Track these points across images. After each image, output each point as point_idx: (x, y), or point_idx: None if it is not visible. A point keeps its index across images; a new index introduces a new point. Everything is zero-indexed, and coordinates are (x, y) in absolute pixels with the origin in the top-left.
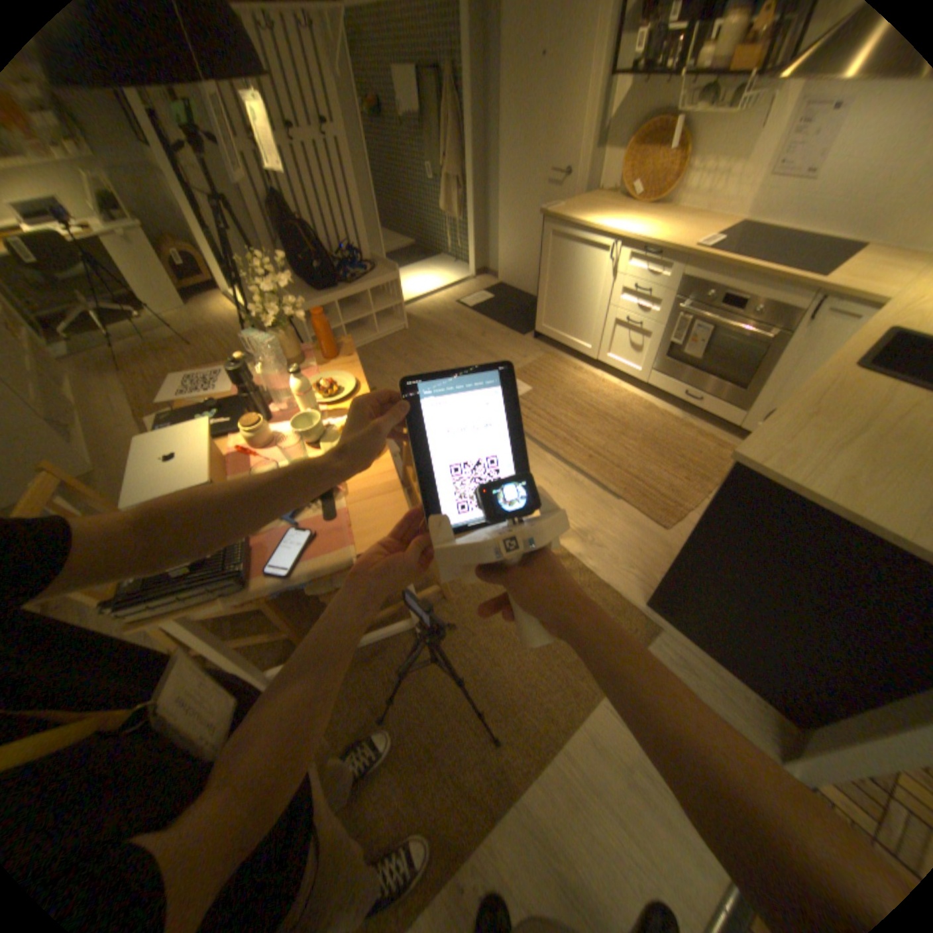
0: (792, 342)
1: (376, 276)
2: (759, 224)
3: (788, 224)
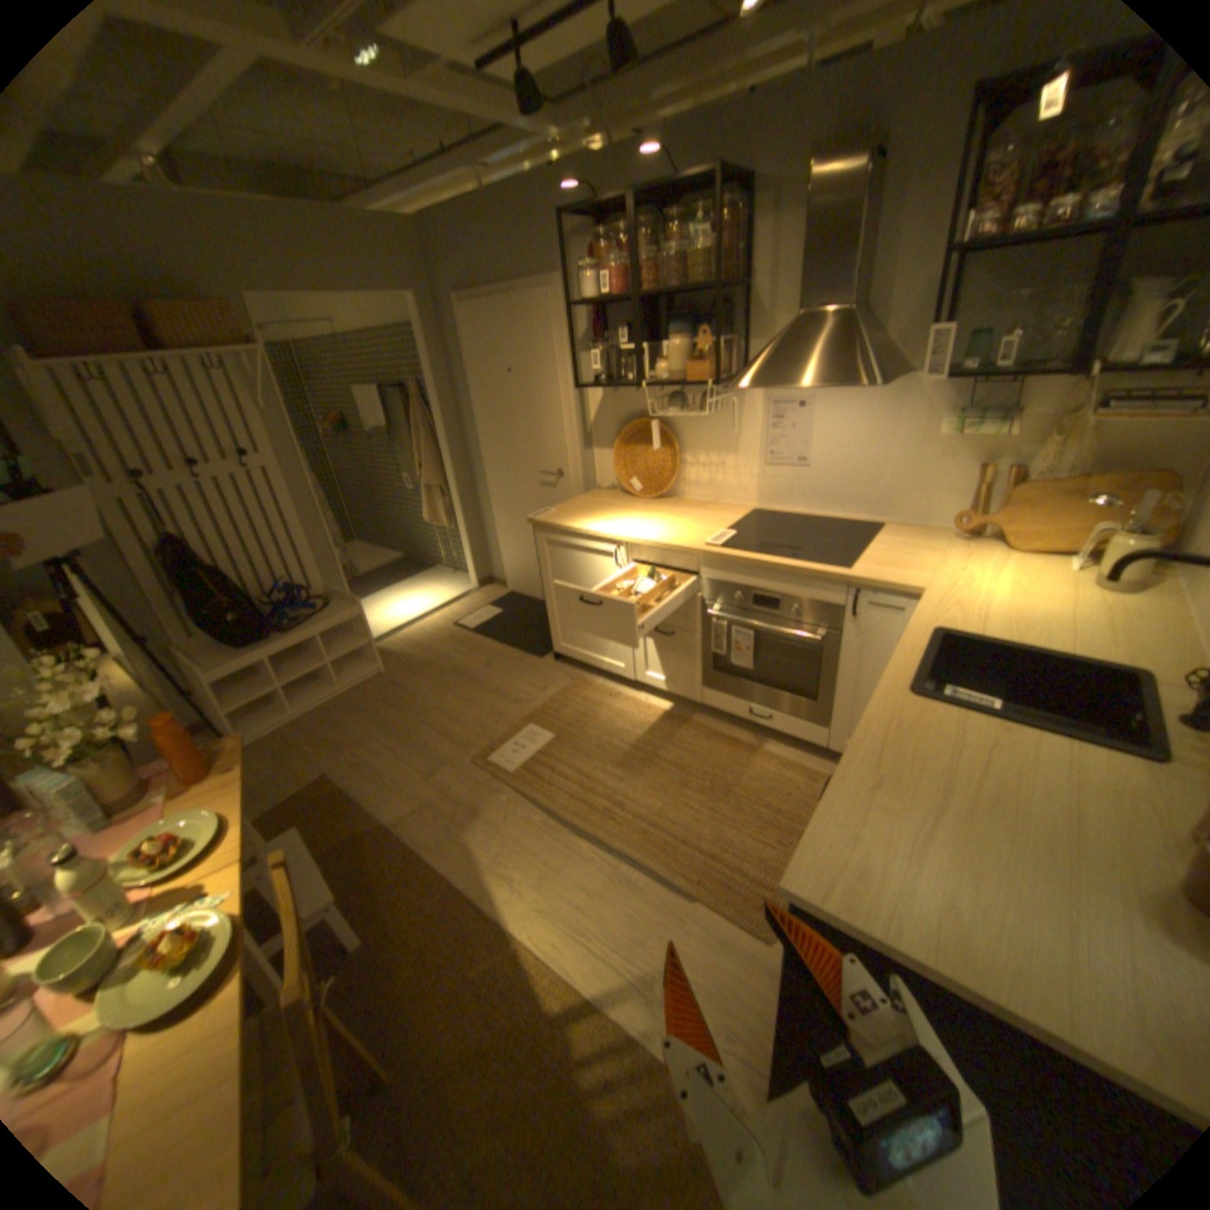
0: (846, 642)
1: (328, 615)
2: (771, 510)
3: (800, 508)
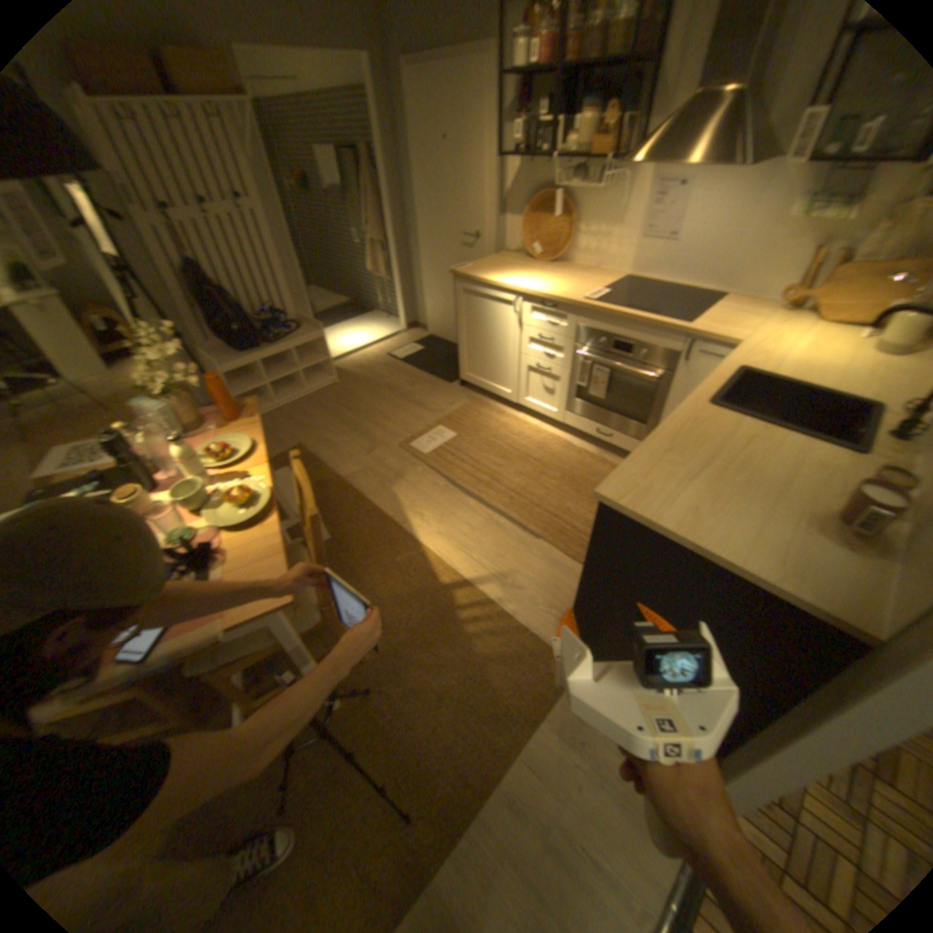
0: (674, 381)
1: (298, 335)
2: (640, 278)
3: (663, 277)
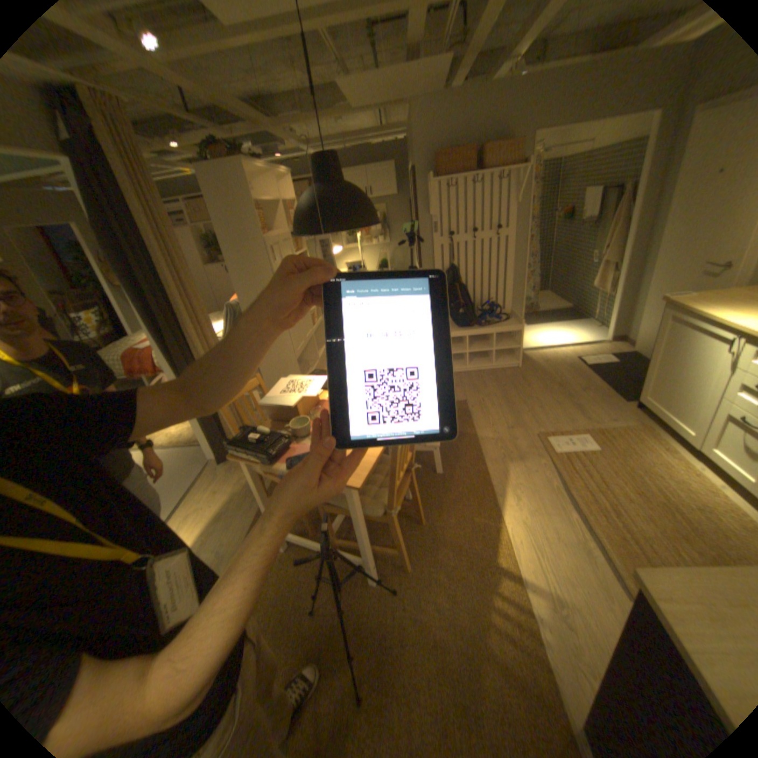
0: None
1: (503, 325)
2: None
3: None
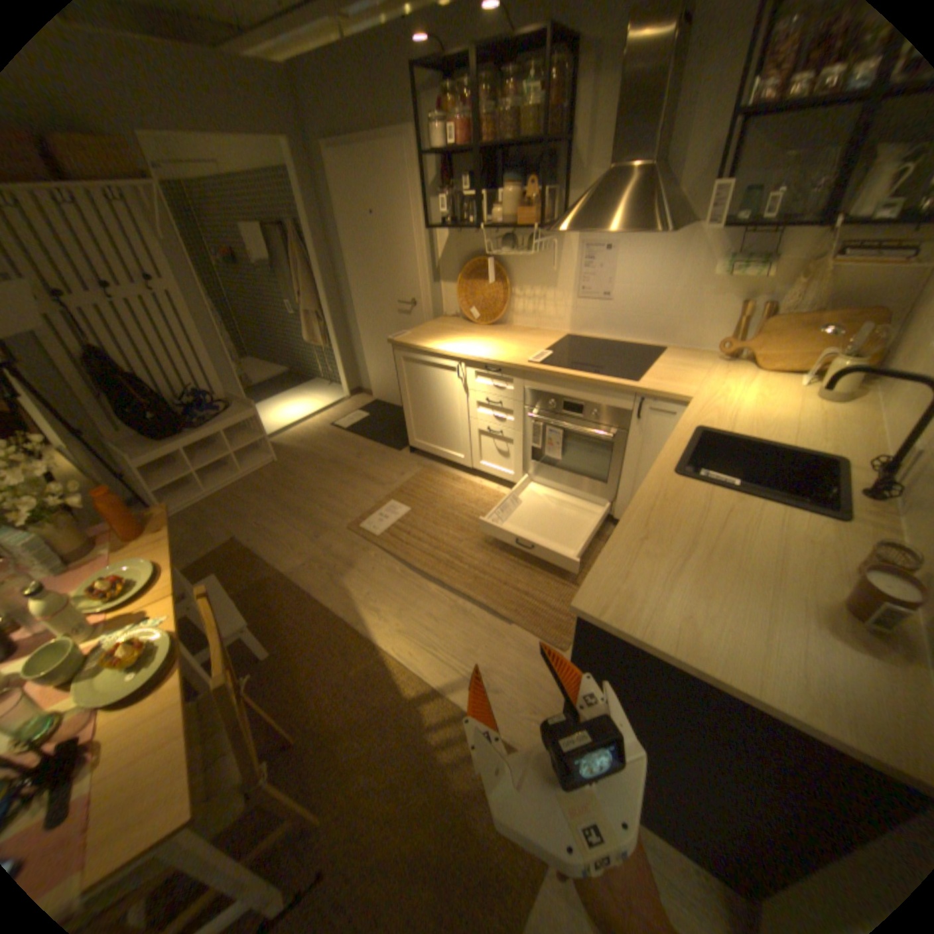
0: (631, 438)
1: (229, 416)
2: (580, 336)
3: (603, 334)
